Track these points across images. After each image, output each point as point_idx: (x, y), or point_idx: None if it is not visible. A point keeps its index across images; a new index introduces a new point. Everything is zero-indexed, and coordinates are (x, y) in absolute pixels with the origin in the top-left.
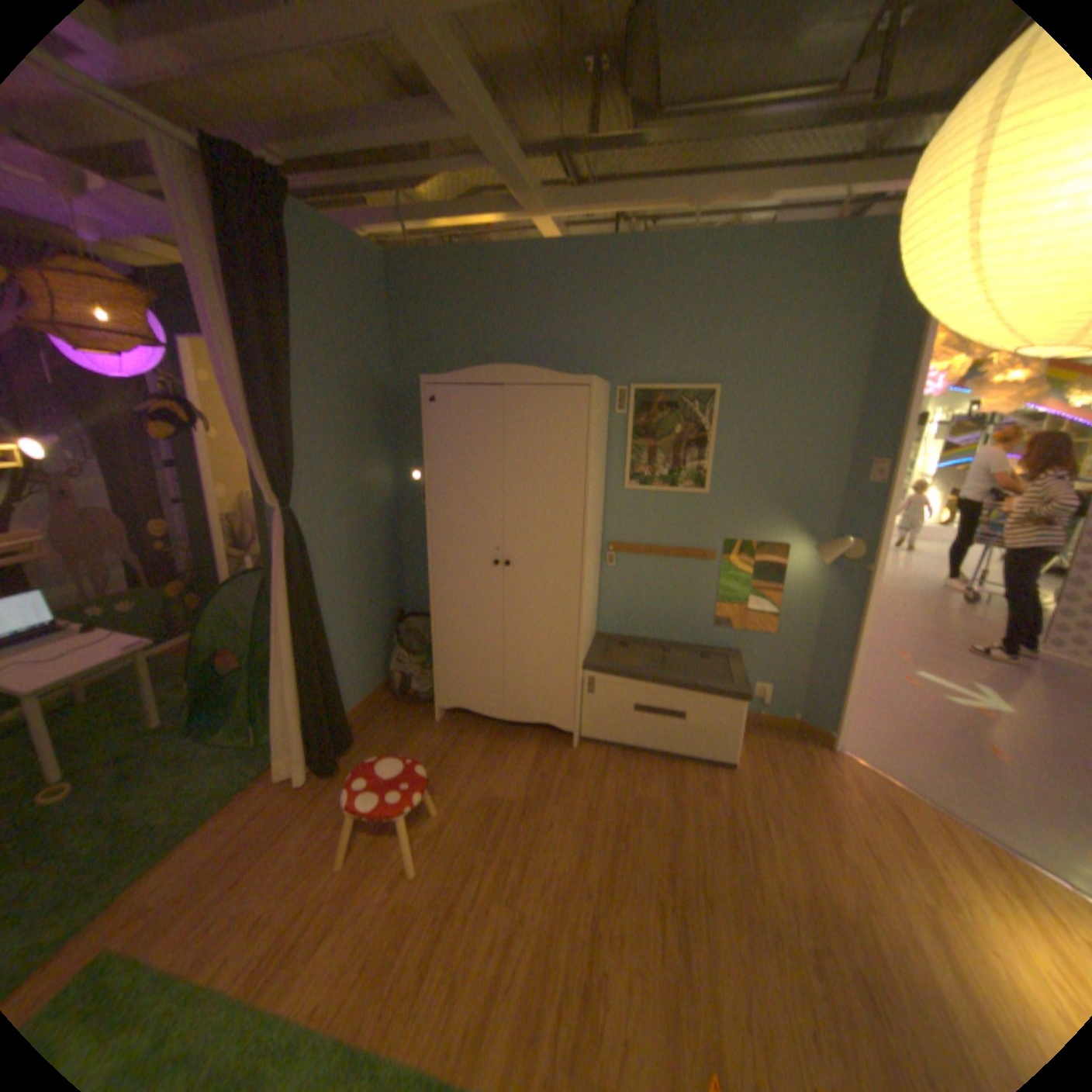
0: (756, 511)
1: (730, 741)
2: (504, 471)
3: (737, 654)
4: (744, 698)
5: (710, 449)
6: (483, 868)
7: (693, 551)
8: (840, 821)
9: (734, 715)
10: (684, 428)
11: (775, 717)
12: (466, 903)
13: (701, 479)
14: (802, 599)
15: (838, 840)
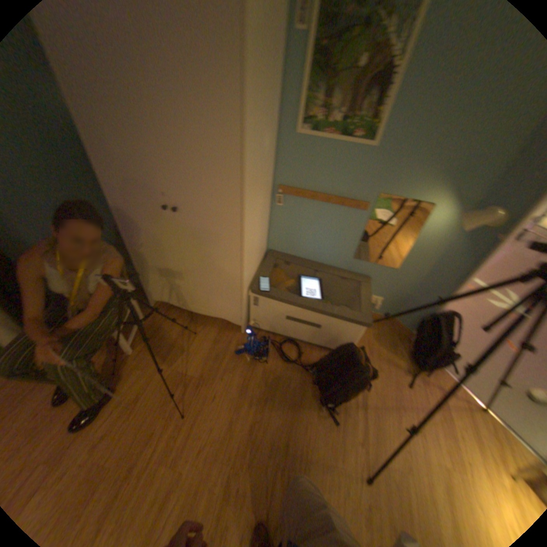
0: (417, 170)
1: (345, 343)
2: (149, 105)
3: (365, 280)
4: (362, 325)
5: (392, 94)
6: (160, 434)
7: (349, 202)
8: (404, 399)
9: (352, 331)
10: (370, 61)
11: (378, 315)
12: (142, 465)
13: (373, 130)
14: (427, 249)
15: (400, 414)
